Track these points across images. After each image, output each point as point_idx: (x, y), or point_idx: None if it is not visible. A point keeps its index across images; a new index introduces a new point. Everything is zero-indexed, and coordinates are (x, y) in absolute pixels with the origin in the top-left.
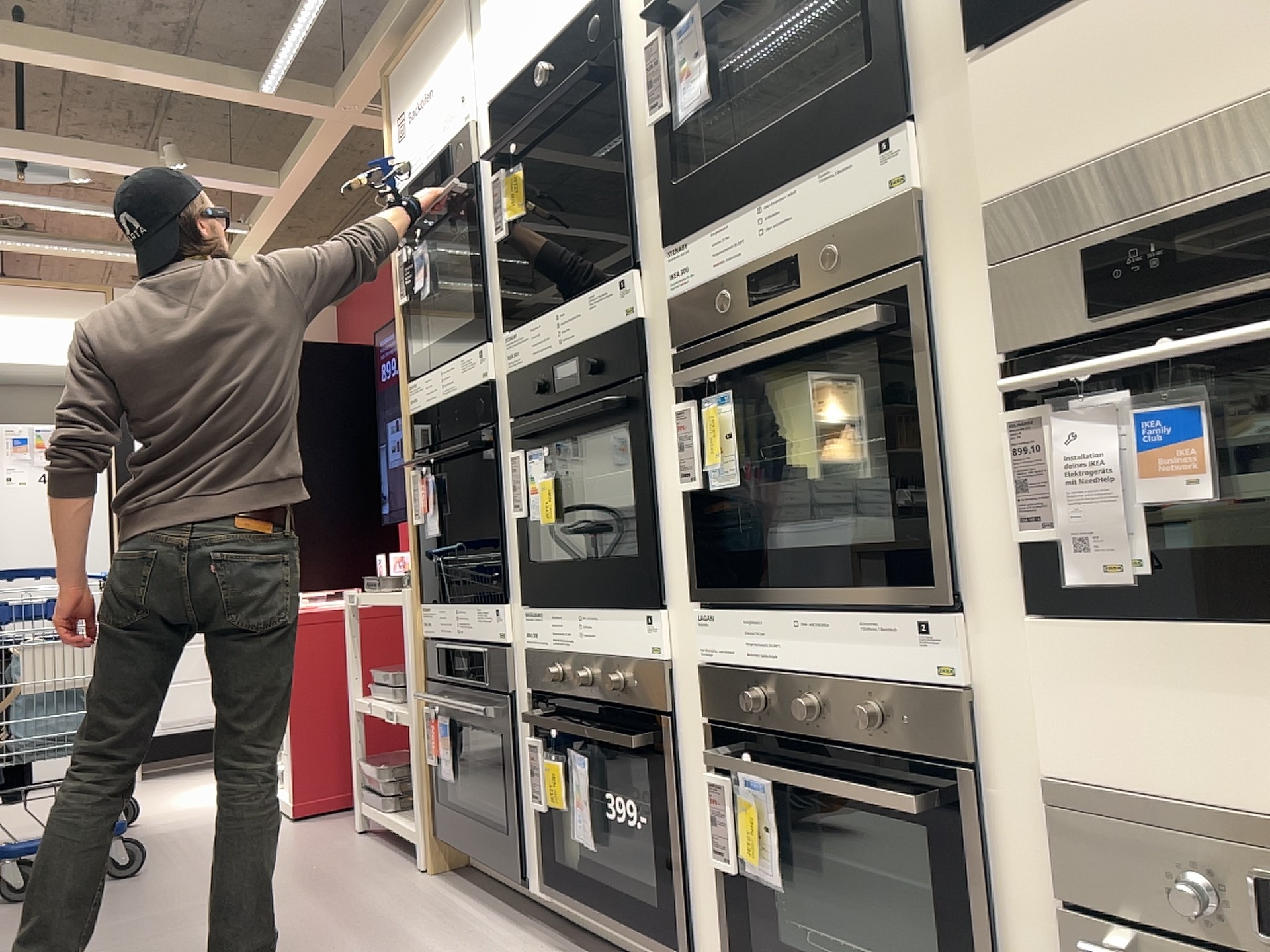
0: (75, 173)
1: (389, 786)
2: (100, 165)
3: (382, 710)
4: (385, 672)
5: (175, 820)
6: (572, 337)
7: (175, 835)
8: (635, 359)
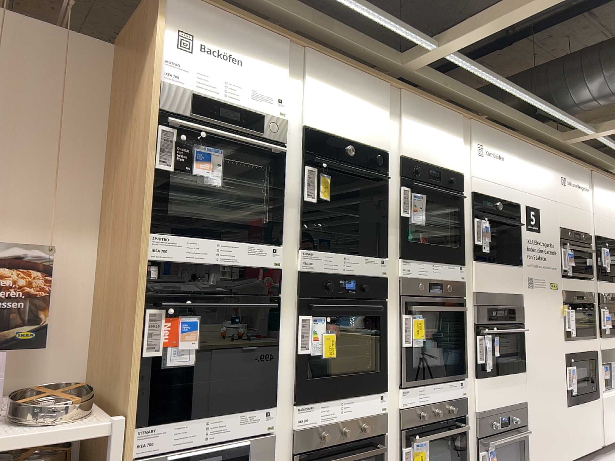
0: None
1: None
2: None
3: None
4: None
5: None
6: (351, 270)
7: None
8: (382, 290)
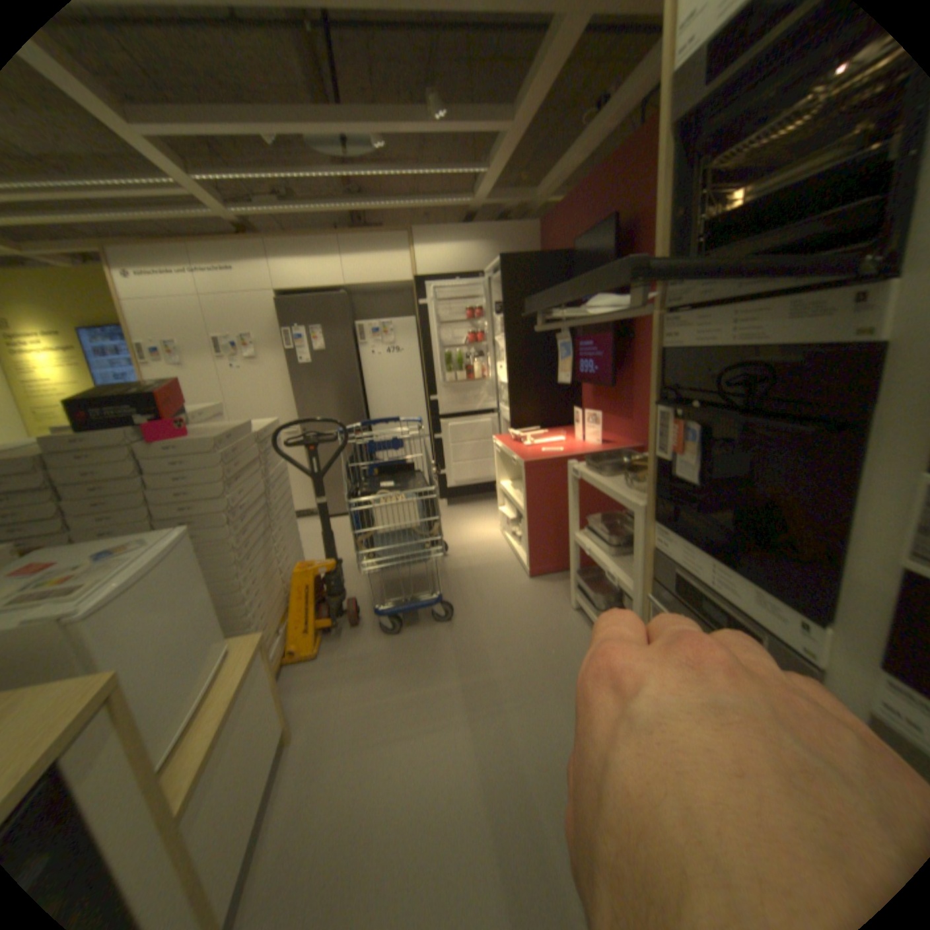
0: (370, 131)
1: (596, 592)
2: (383, 118)
3: (599, 561)
4: (596, 519)
5: (463, 554)
6: None
7: (465, 573)
8: None
